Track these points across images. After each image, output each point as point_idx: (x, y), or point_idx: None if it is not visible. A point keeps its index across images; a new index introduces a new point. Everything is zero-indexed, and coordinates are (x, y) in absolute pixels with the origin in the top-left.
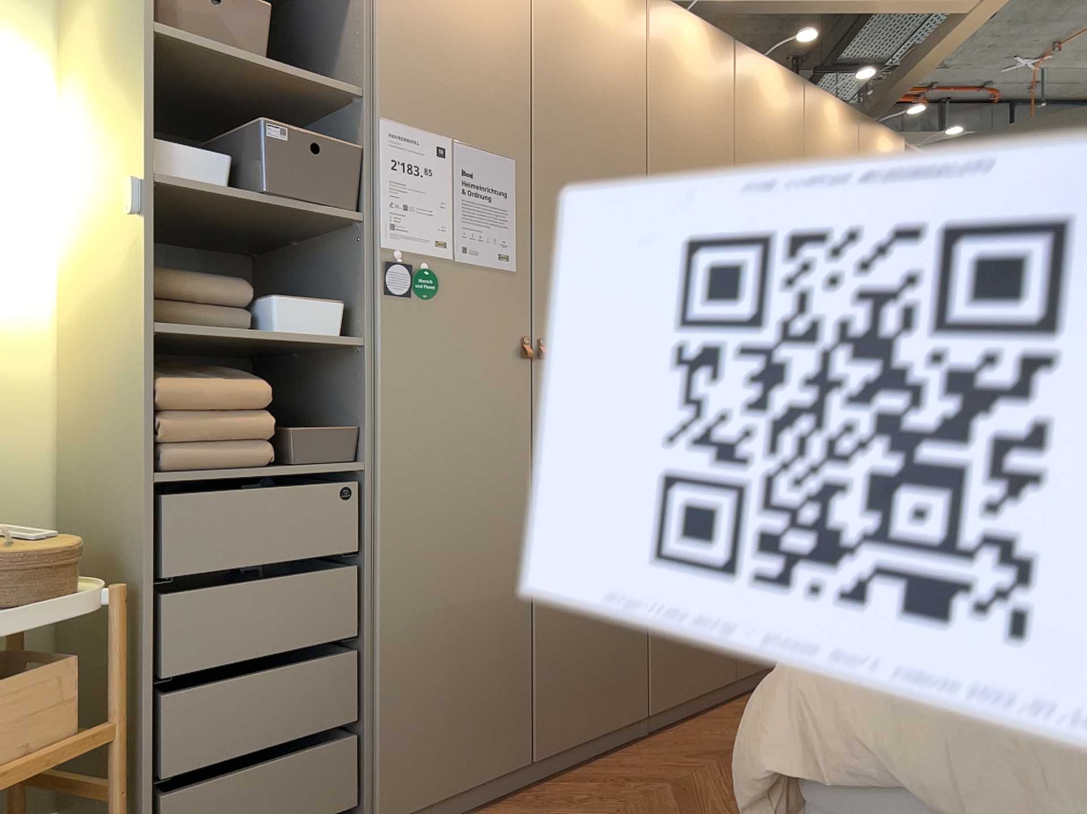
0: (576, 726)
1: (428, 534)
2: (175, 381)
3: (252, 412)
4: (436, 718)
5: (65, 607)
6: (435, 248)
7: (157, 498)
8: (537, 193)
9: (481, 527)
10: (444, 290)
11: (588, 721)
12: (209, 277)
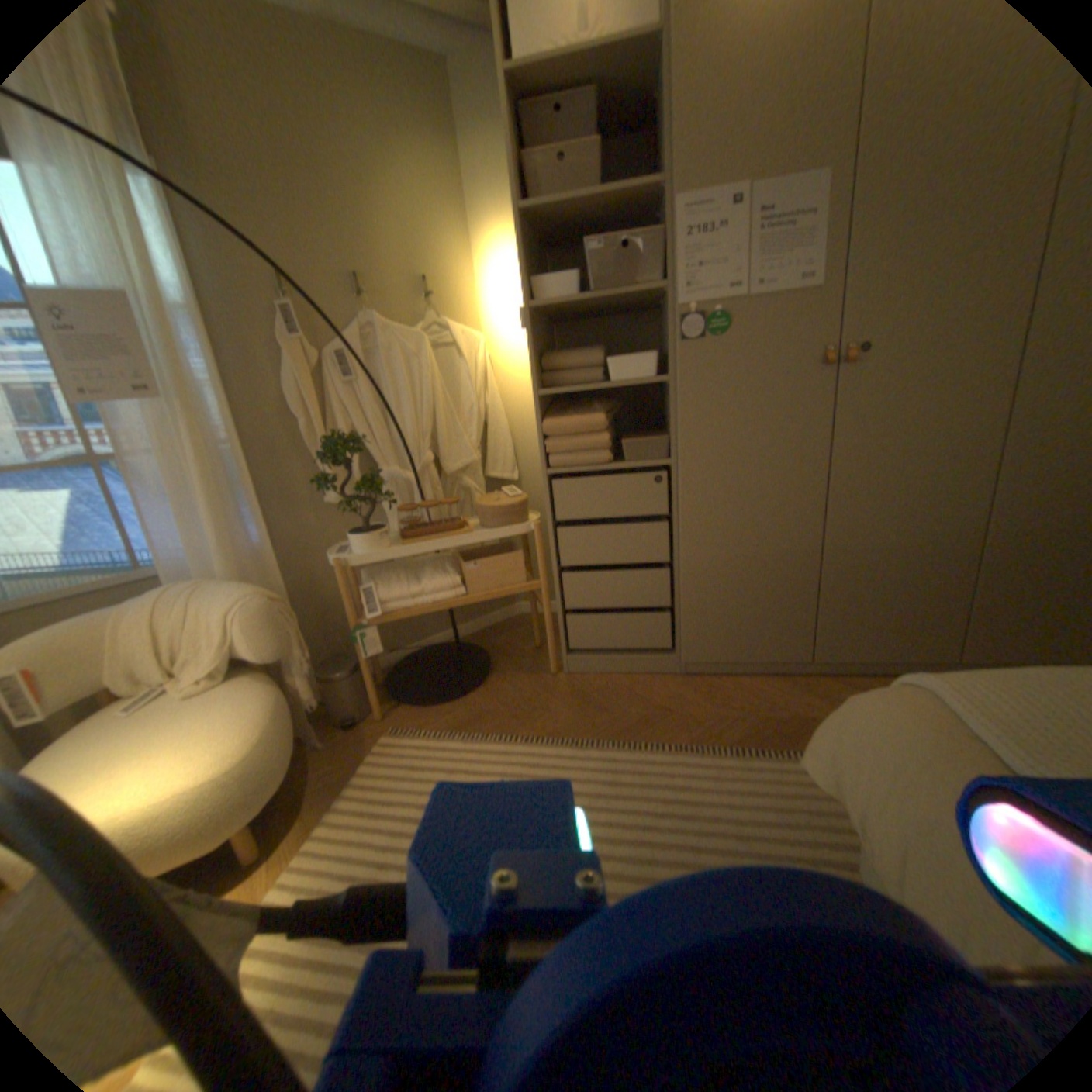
0: (860, 650)
1: (719, 505)
2: (553, 418)
3: (594, 432)
4: (723, 617)
5: (511, 529)
6: (728, 289)
7: (555, 478)
8: (858, 193)
9: (769, 503)
10: (736, 323)
11: (875, 650)
12: (578, 350)
